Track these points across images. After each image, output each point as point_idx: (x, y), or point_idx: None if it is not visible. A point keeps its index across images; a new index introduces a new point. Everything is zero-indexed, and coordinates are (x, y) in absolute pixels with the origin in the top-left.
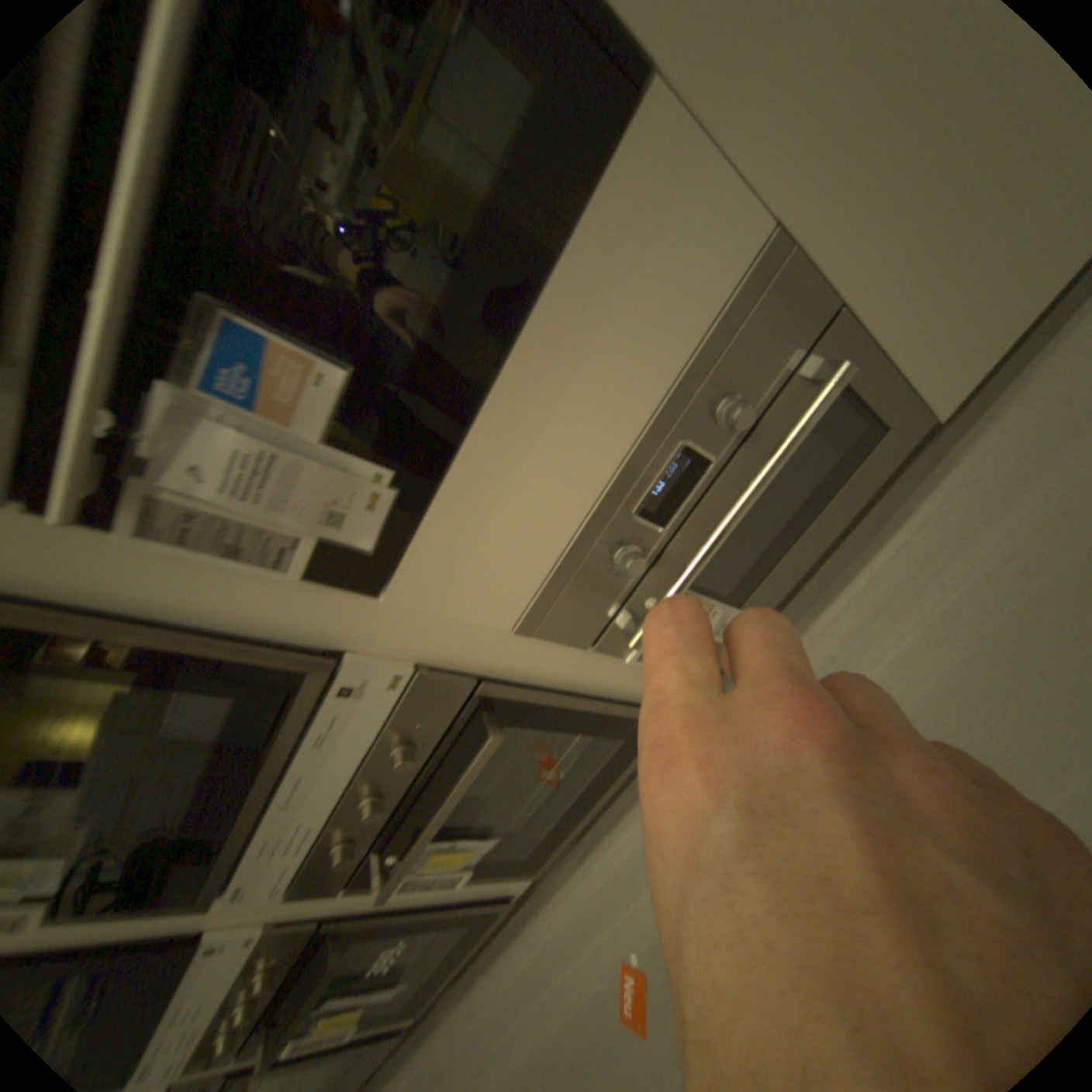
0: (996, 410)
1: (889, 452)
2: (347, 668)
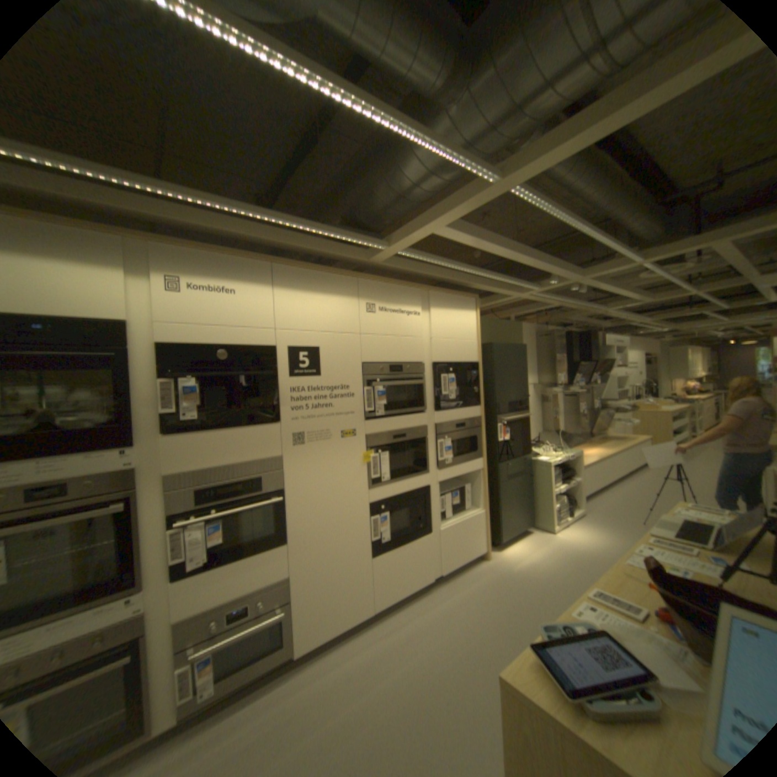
0: (306, 668)
1: (280, 664)
2: (138, 594)
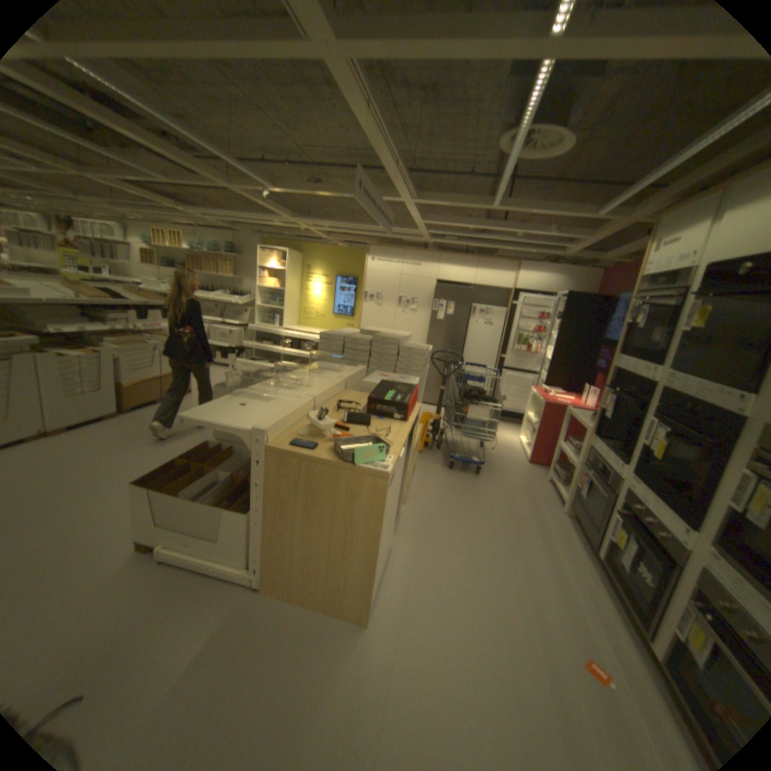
0: None
1: None
2: None
